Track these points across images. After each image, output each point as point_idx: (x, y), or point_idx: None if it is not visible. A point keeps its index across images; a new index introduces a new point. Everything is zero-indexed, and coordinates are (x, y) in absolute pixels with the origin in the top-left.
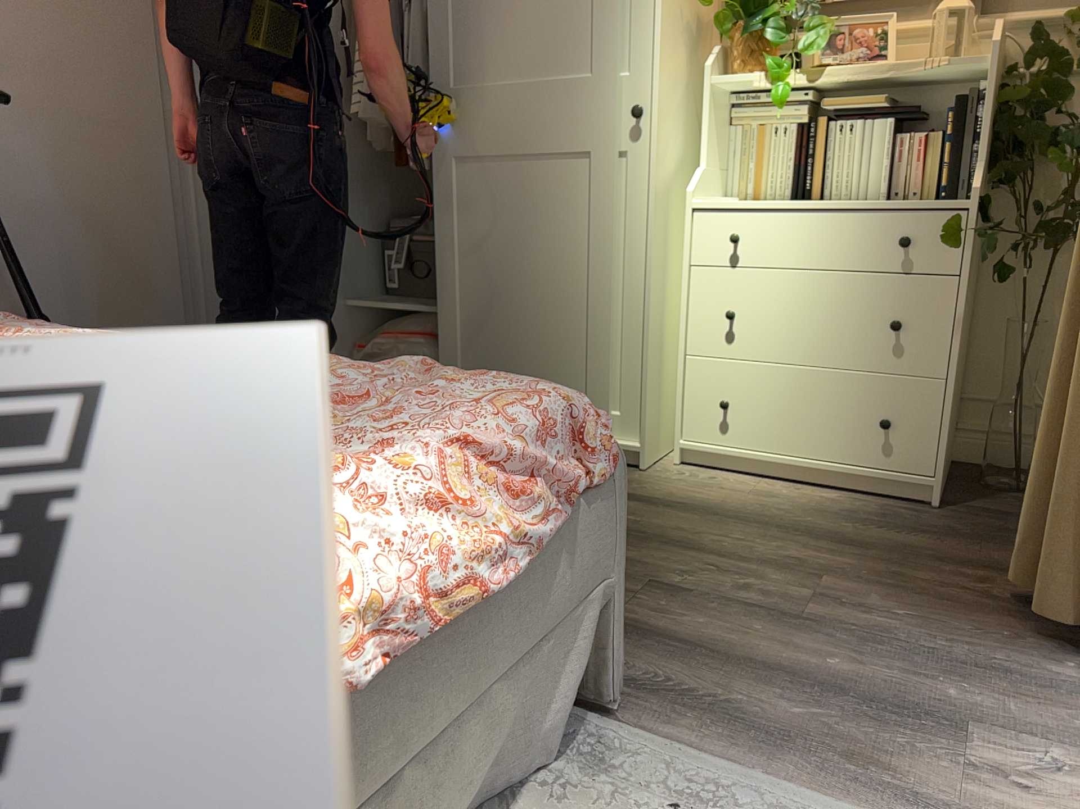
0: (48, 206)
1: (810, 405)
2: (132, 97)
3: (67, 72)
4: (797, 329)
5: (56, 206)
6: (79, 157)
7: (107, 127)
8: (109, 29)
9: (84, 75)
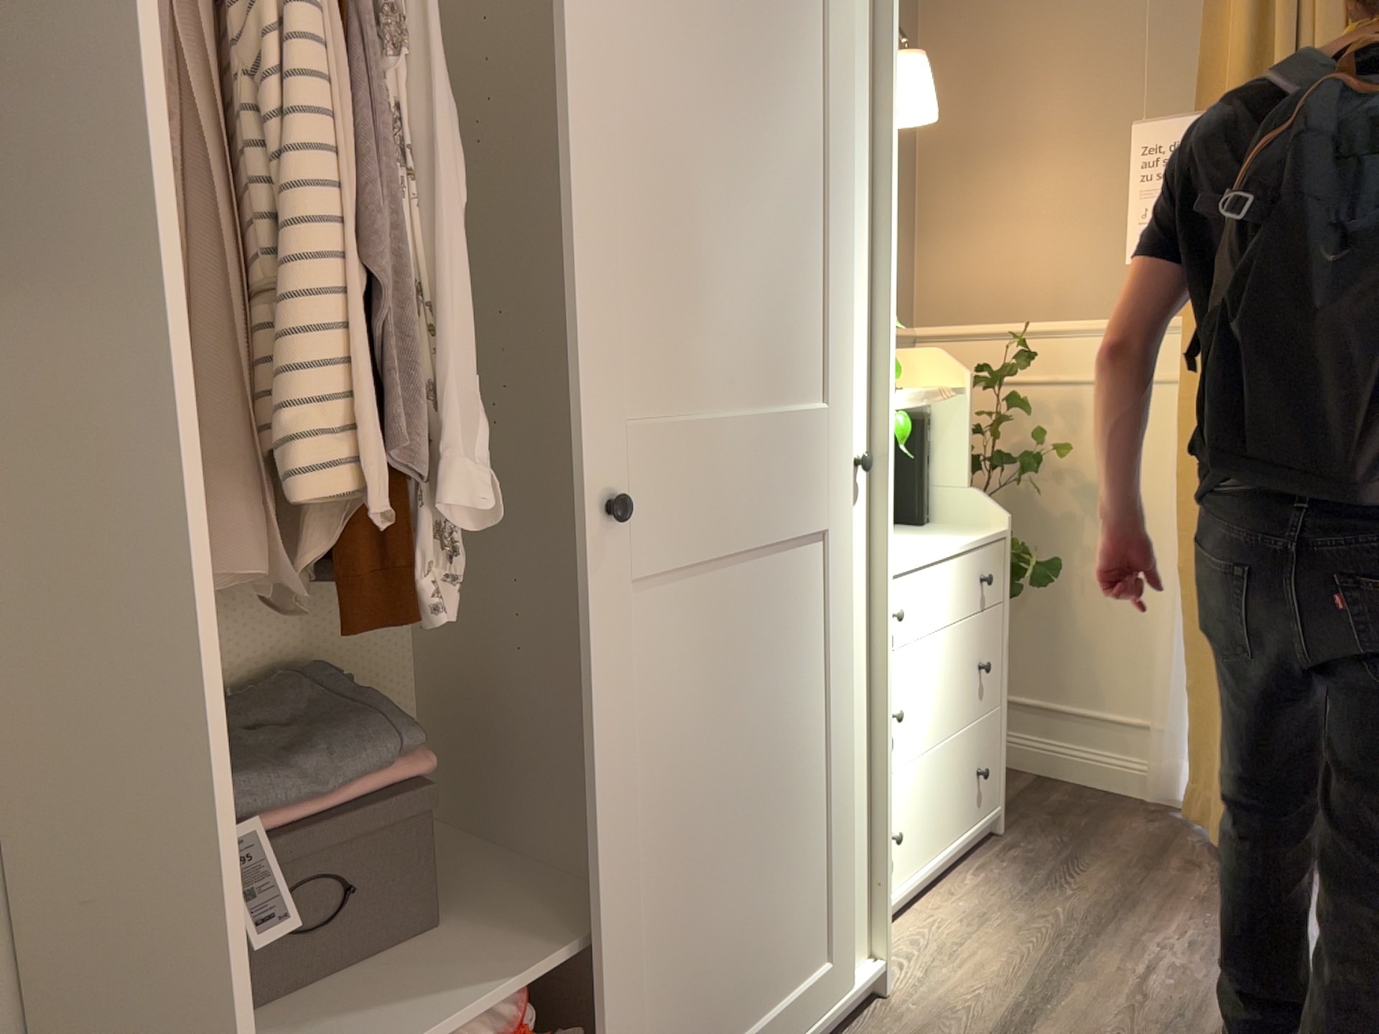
0: None
1: (942, 788)
2: None
3: None
4: (933, 704)
5: None
6: None
7: None
8: None
9: None
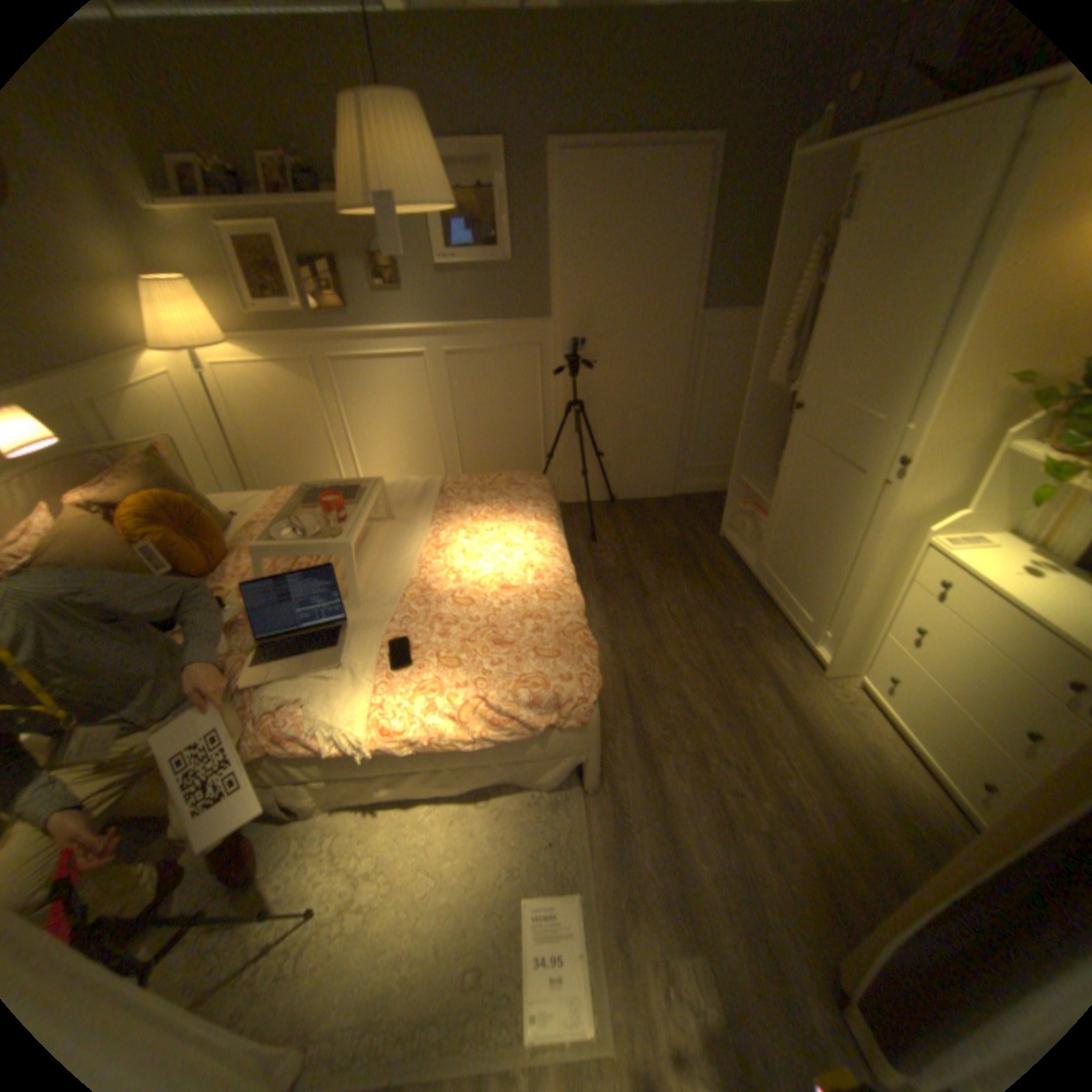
0: (617, 399)
1: (950, 729)
2: (672, 339)
3: (640, 332)
4: (965, 675)
5: (621, 399)
6: (637, 374)
7: (655, 357)
8: (667, 303)
9: (648, 331)
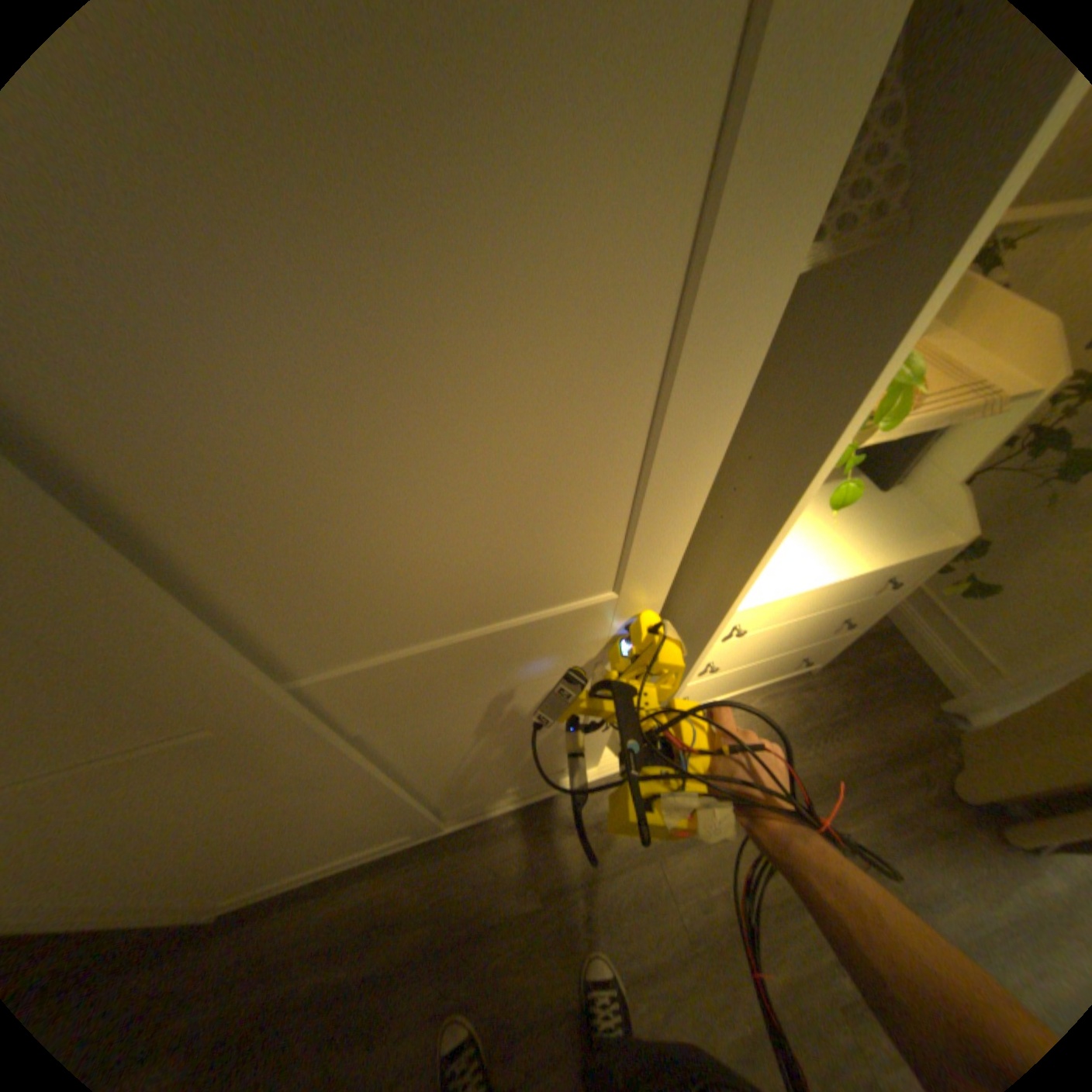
0: None
1: (753, 673)
2: None
3: None
4: (764, 648)
5: None
6: None
7: None
8: None
9: None
